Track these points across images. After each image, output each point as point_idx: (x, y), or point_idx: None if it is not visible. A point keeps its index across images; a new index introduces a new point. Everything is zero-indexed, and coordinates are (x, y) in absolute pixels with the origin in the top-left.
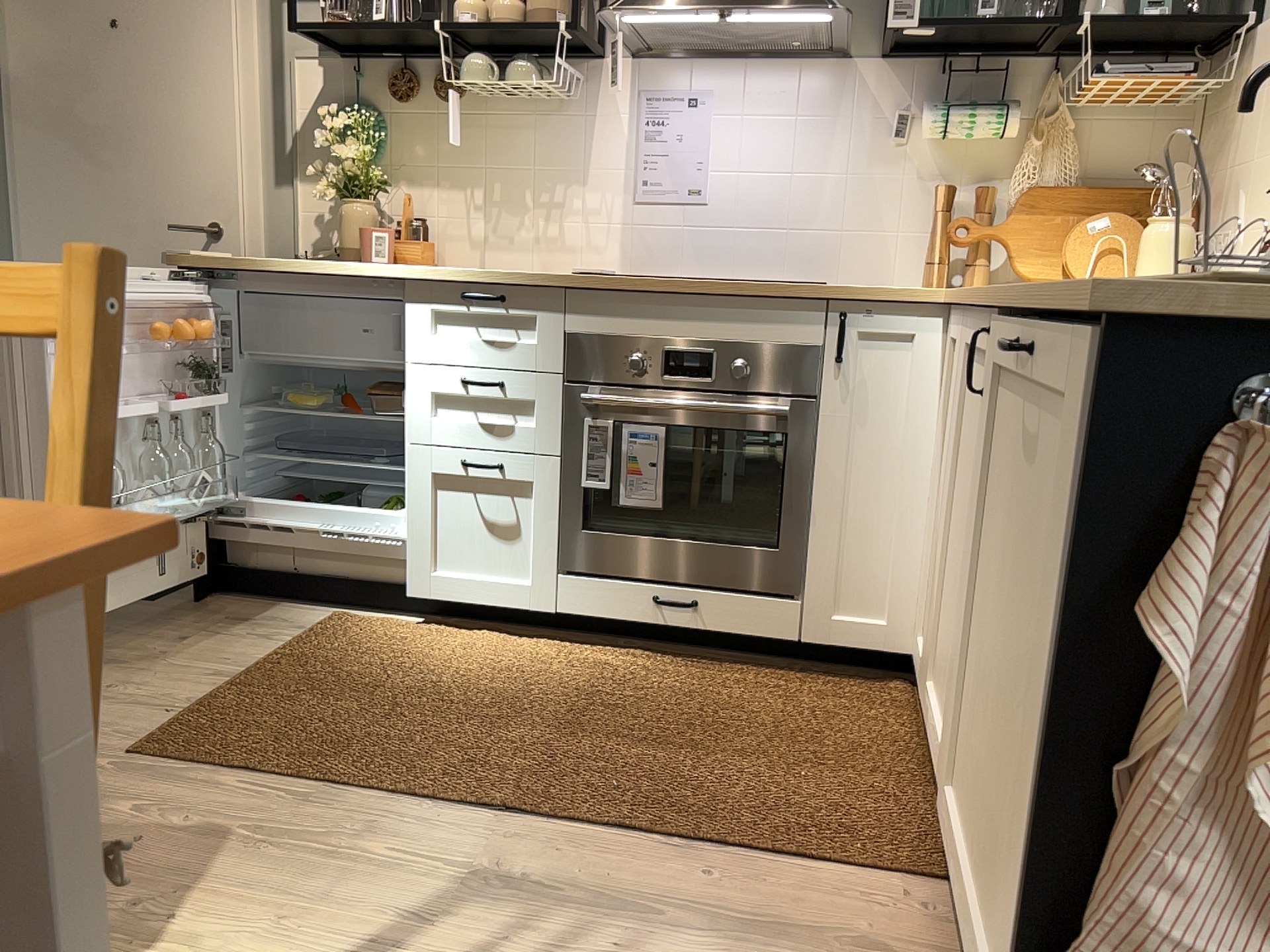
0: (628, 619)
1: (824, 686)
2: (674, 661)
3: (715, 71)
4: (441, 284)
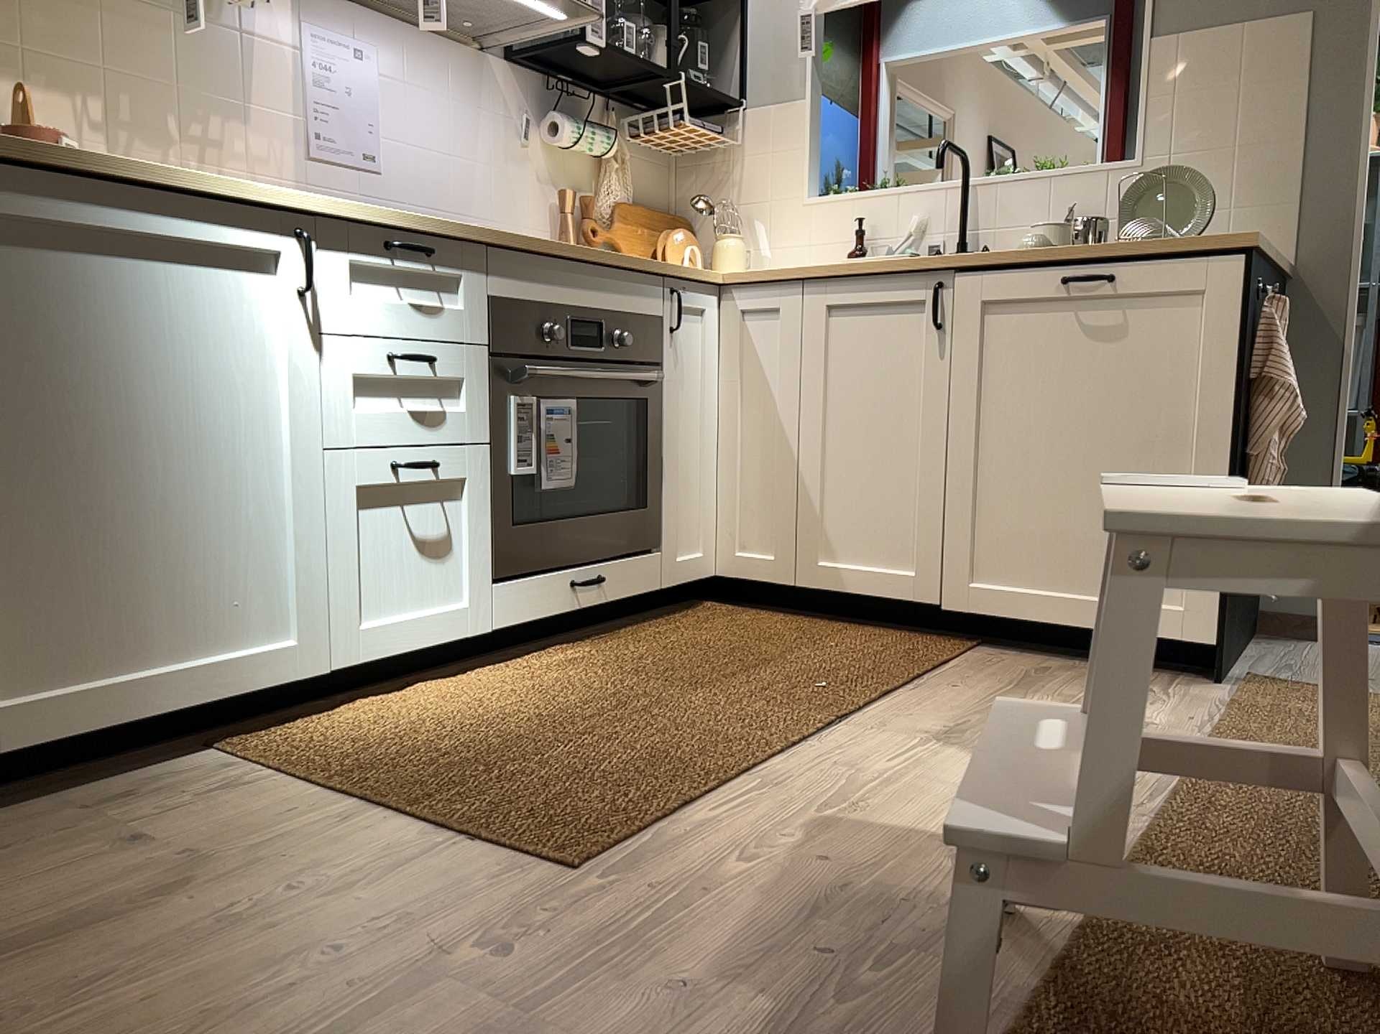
0: (552, 611)
1: (681, 619)
2: (579, 644)
3: (381, 30)
4: (365, 227)
